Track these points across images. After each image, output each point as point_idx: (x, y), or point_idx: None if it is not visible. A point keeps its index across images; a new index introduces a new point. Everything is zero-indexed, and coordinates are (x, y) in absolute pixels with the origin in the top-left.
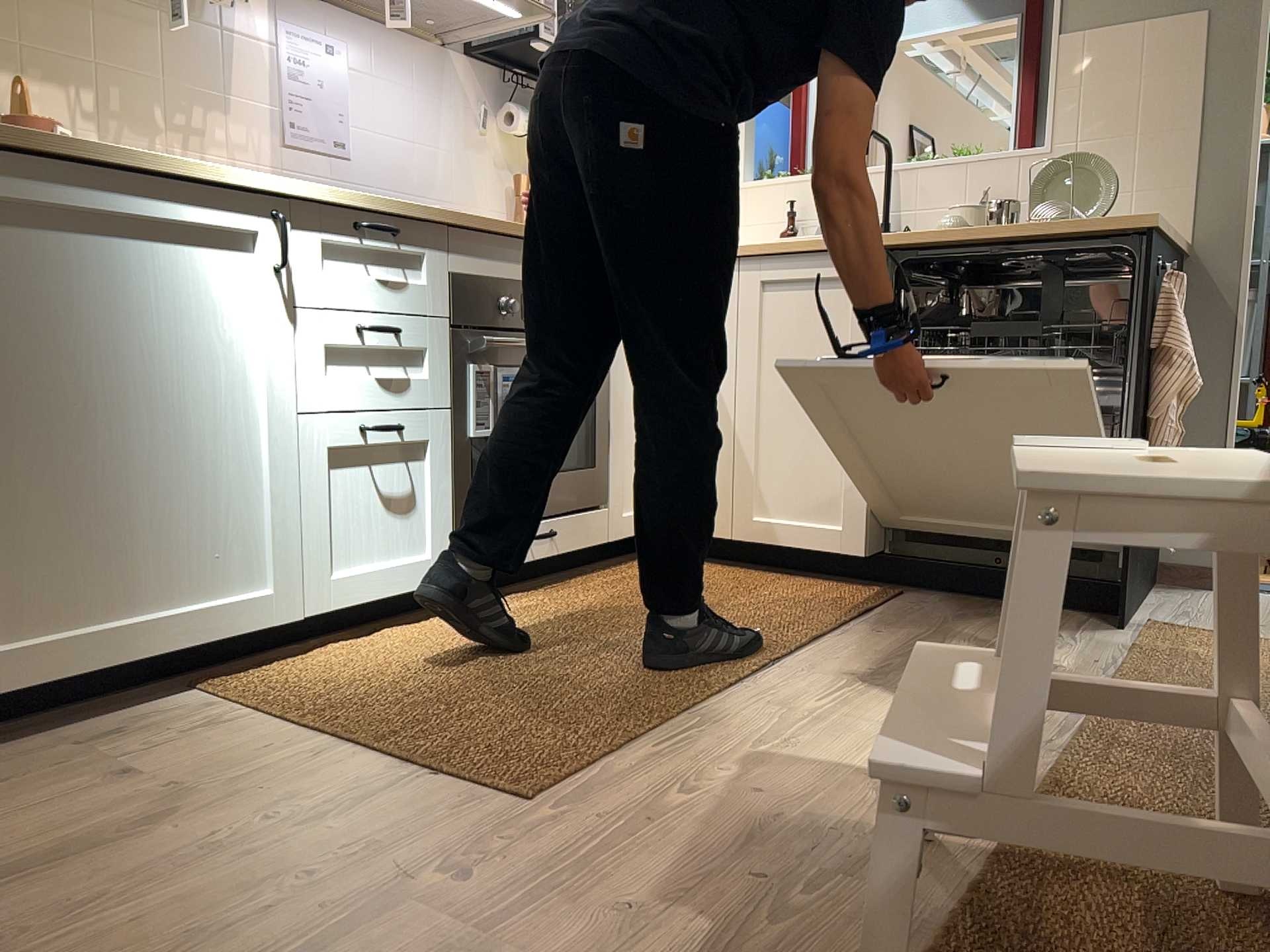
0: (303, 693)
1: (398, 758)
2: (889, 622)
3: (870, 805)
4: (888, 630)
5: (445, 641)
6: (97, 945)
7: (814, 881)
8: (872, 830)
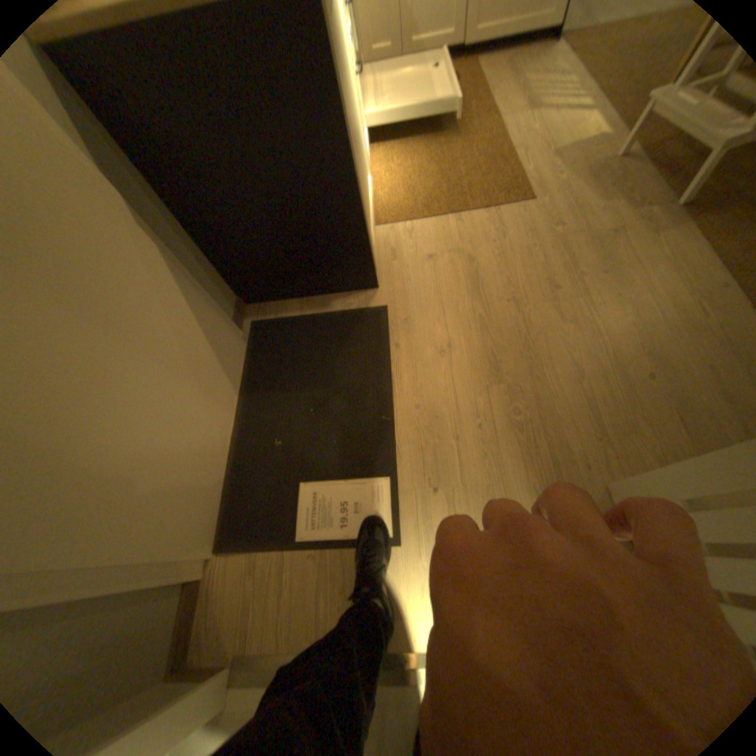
0: (411, 205)
1: (486, 205)
2: (500, 74)
3: (600, 149)
4: (506, 79)
5: (395, 162)
6: (529, 281)
7: (621, 176)
8: (611, 156)
